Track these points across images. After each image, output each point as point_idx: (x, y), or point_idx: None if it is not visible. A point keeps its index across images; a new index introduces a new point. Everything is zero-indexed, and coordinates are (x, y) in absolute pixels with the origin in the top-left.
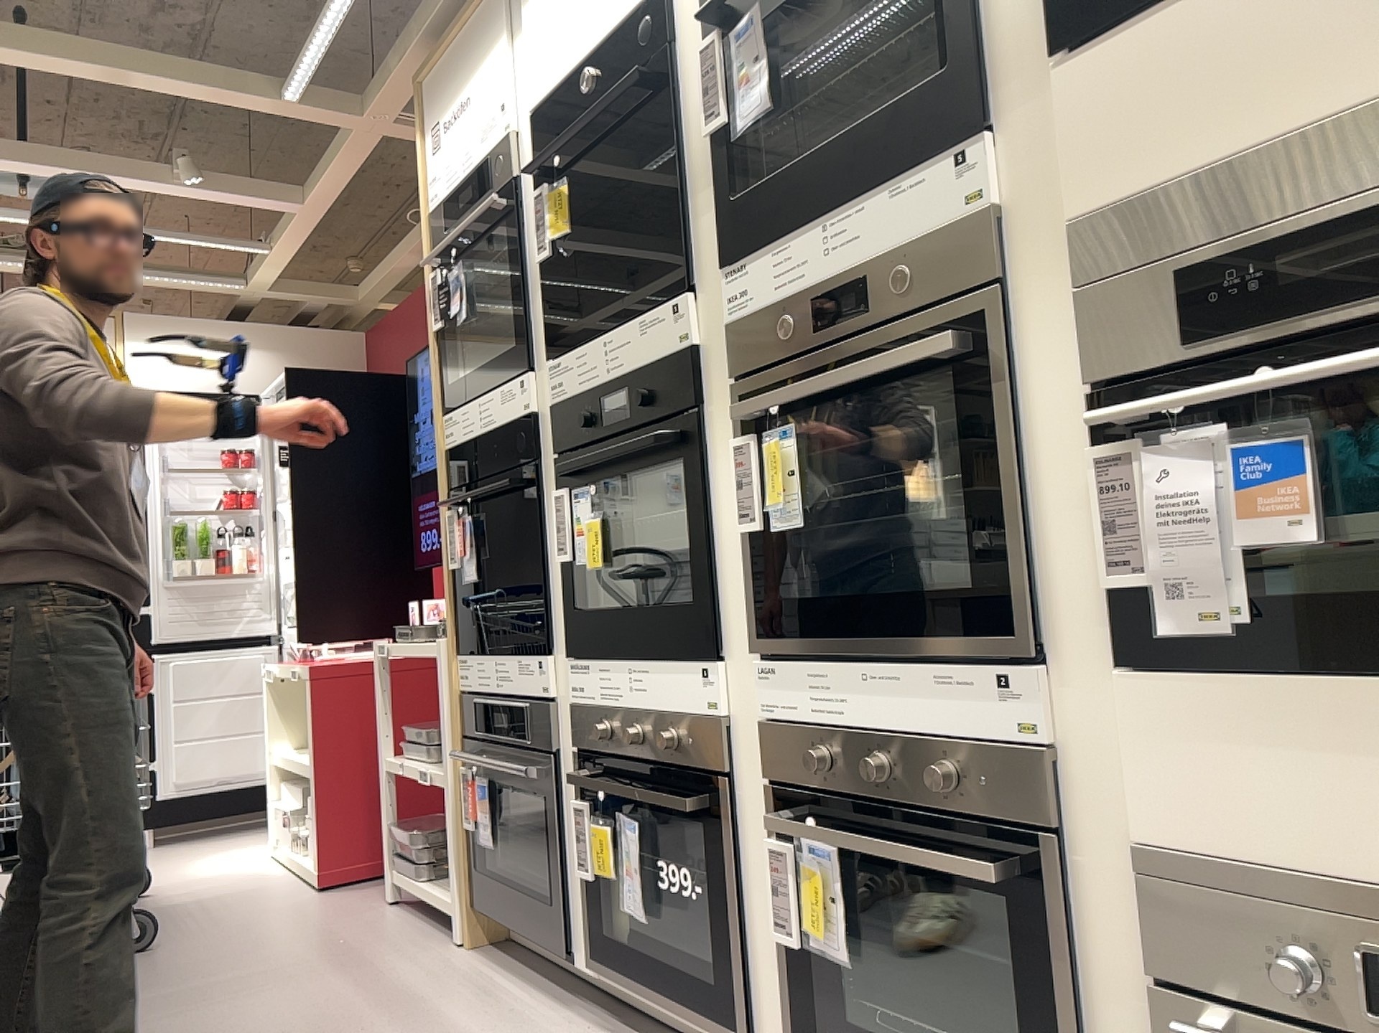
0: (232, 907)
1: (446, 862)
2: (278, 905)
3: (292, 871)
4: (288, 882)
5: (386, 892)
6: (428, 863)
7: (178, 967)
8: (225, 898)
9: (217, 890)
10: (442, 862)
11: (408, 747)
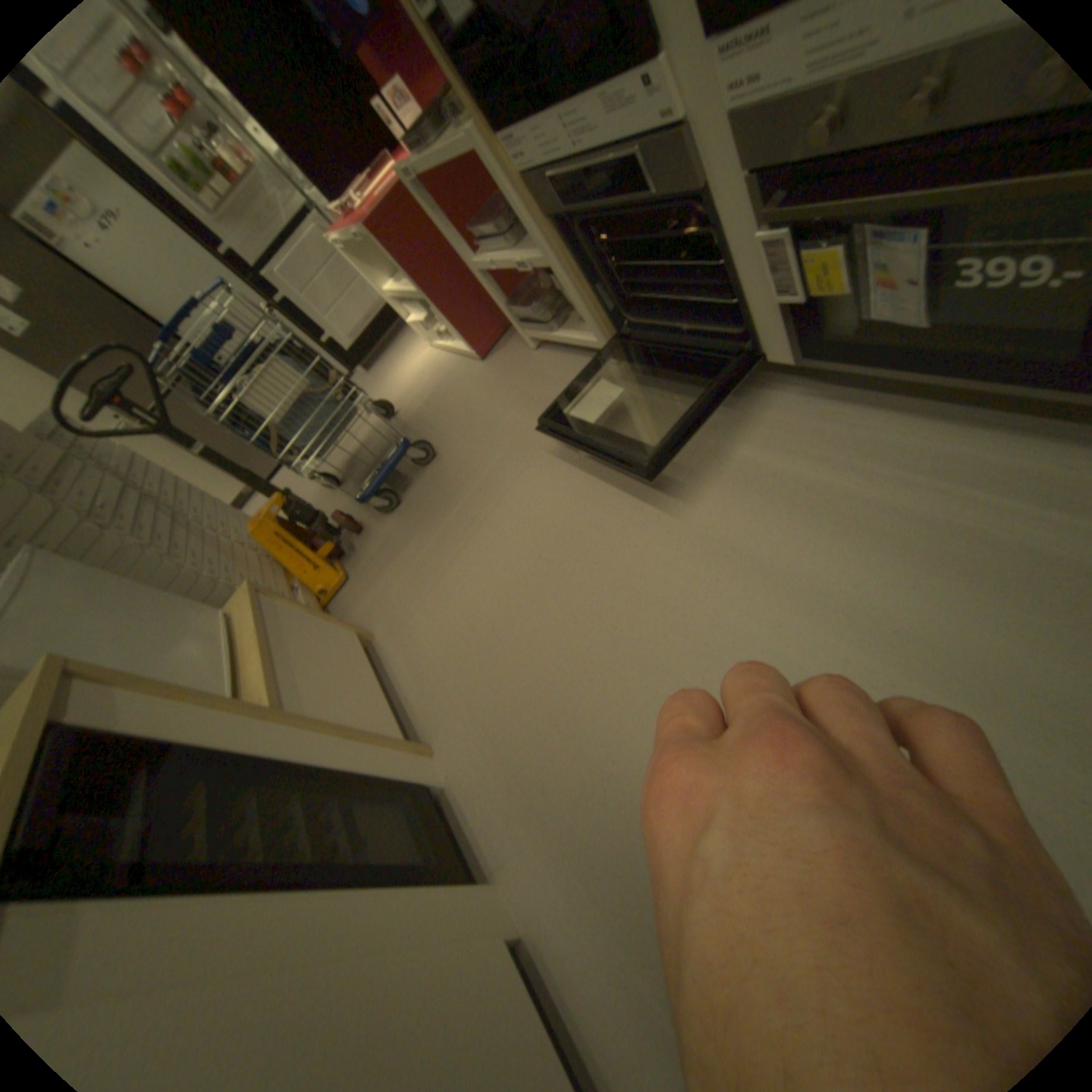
0: (448, 400)
1: (562, 308)
2: (470, 385)
3: (453, 353)
4: (459, 364)
5: (523, 341)
6: (553, 318)
7: (462, 463)
8: (437, 395)
9: (427, 390)
10: (561, 311)
11: (481, 242)
